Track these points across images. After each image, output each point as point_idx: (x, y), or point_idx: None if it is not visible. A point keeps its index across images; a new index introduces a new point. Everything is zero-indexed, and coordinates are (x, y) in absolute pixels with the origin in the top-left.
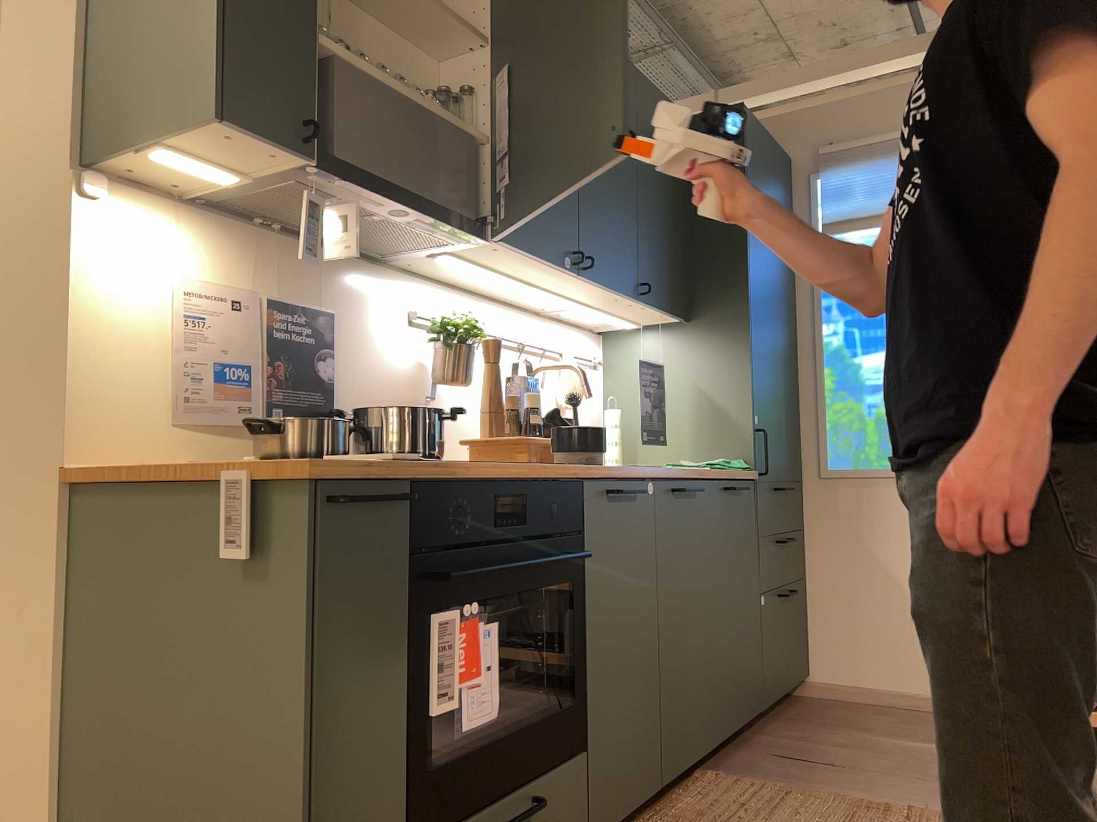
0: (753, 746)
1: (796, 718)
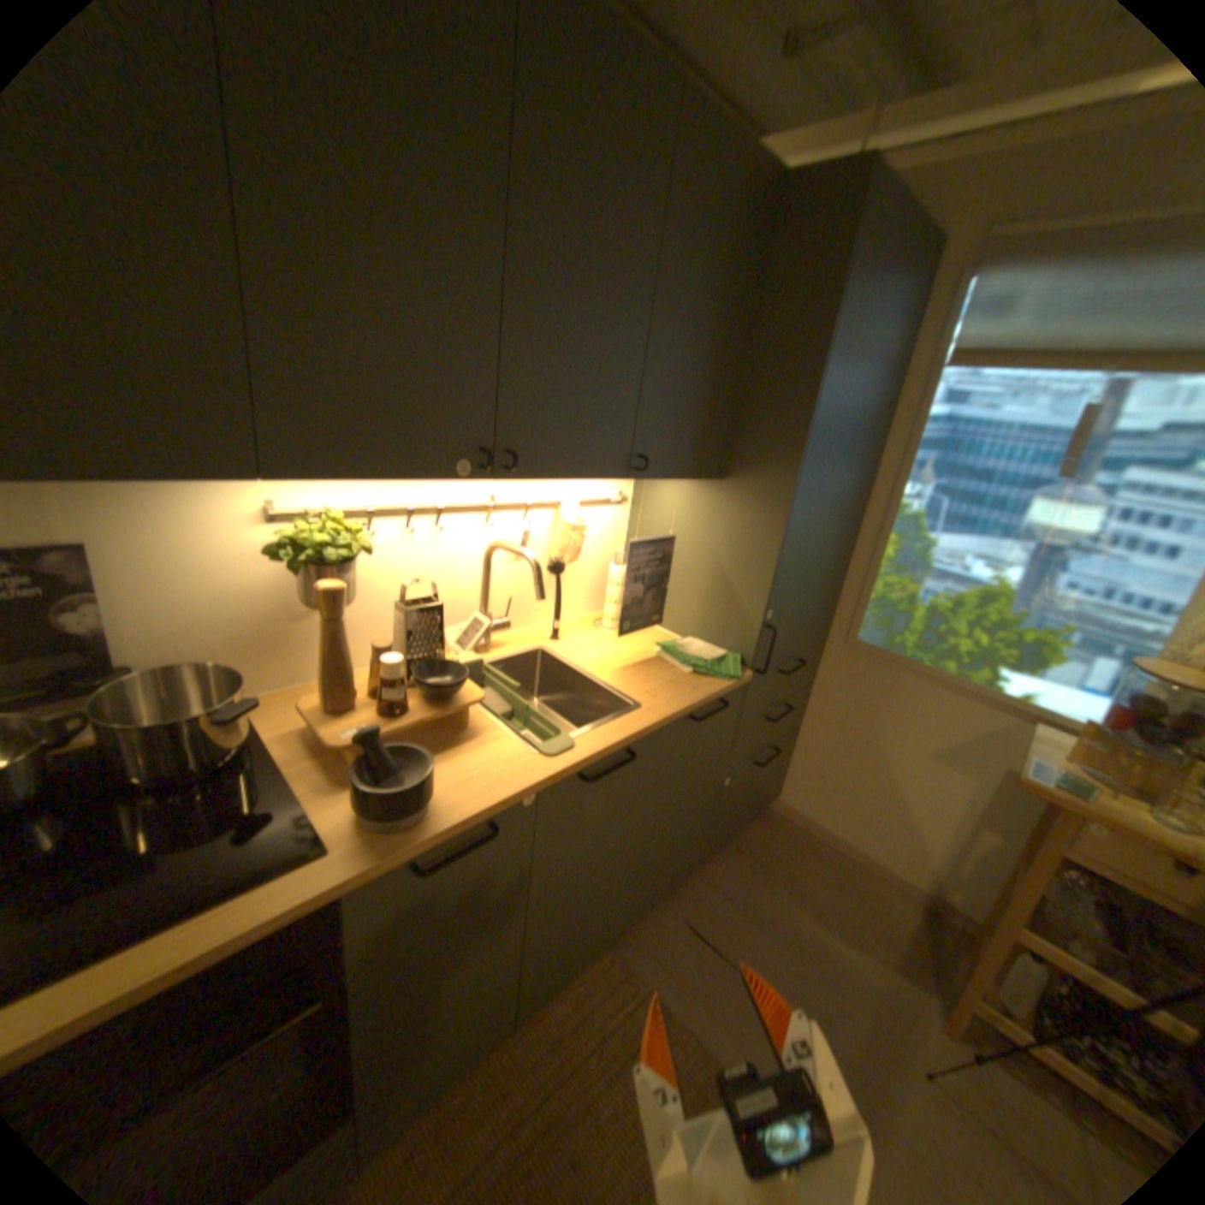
0: (678, 901)
1: (743, 853)
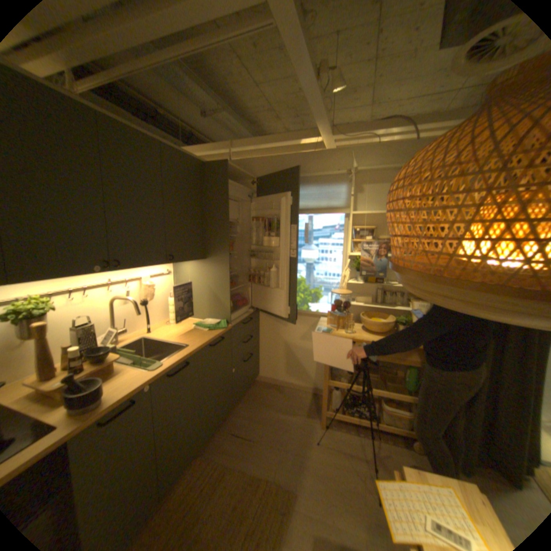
0: (225, 428)
1: (248, 400)
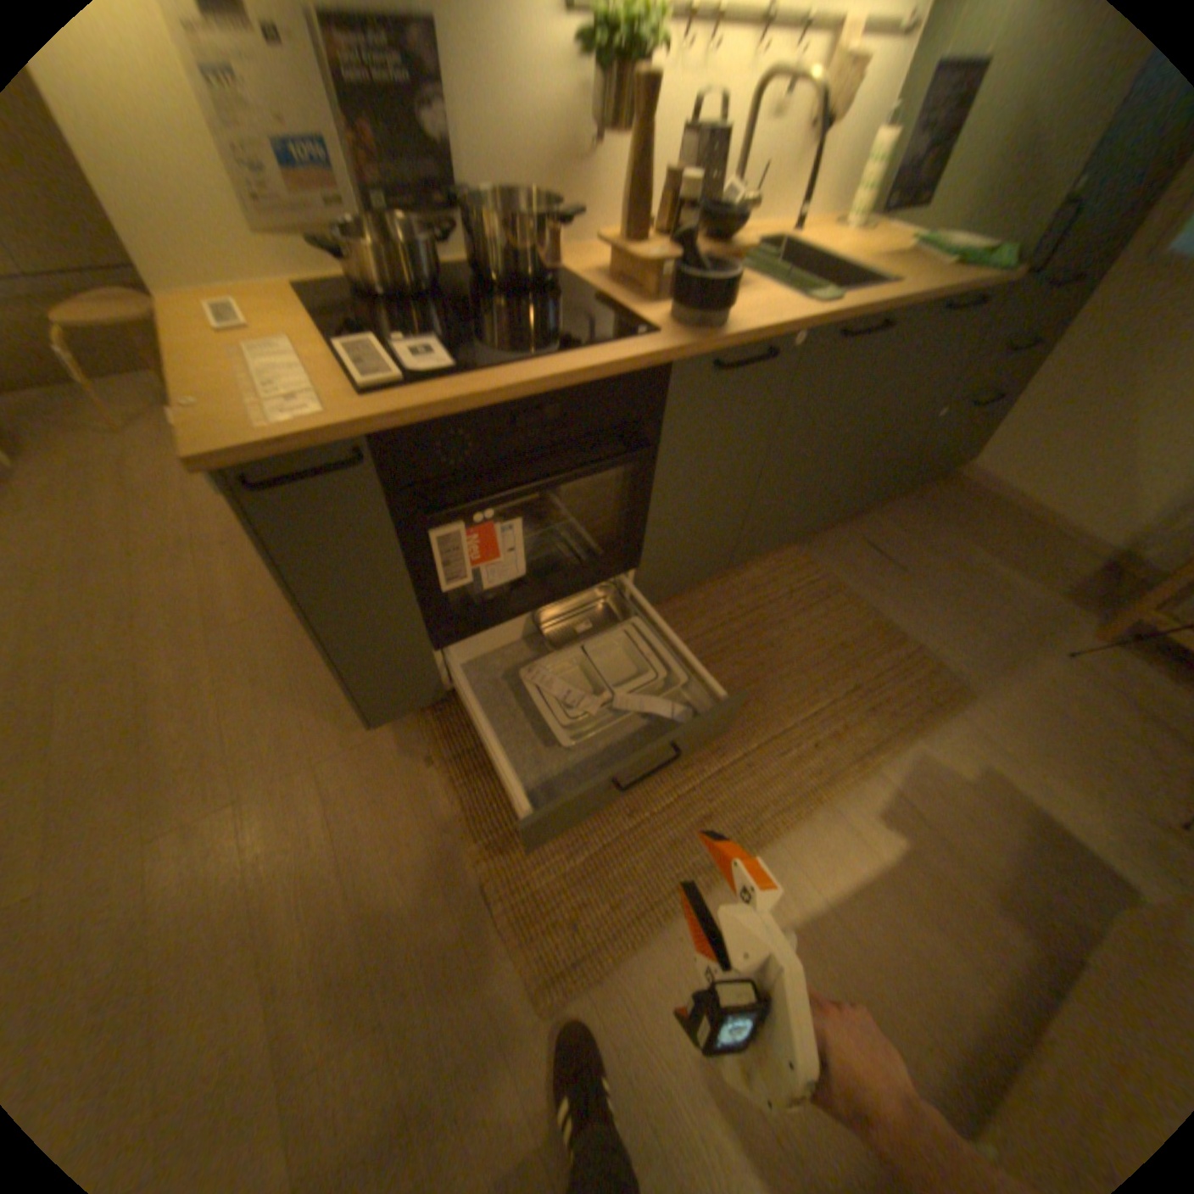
0: (856, 526)
1: (922, 502)
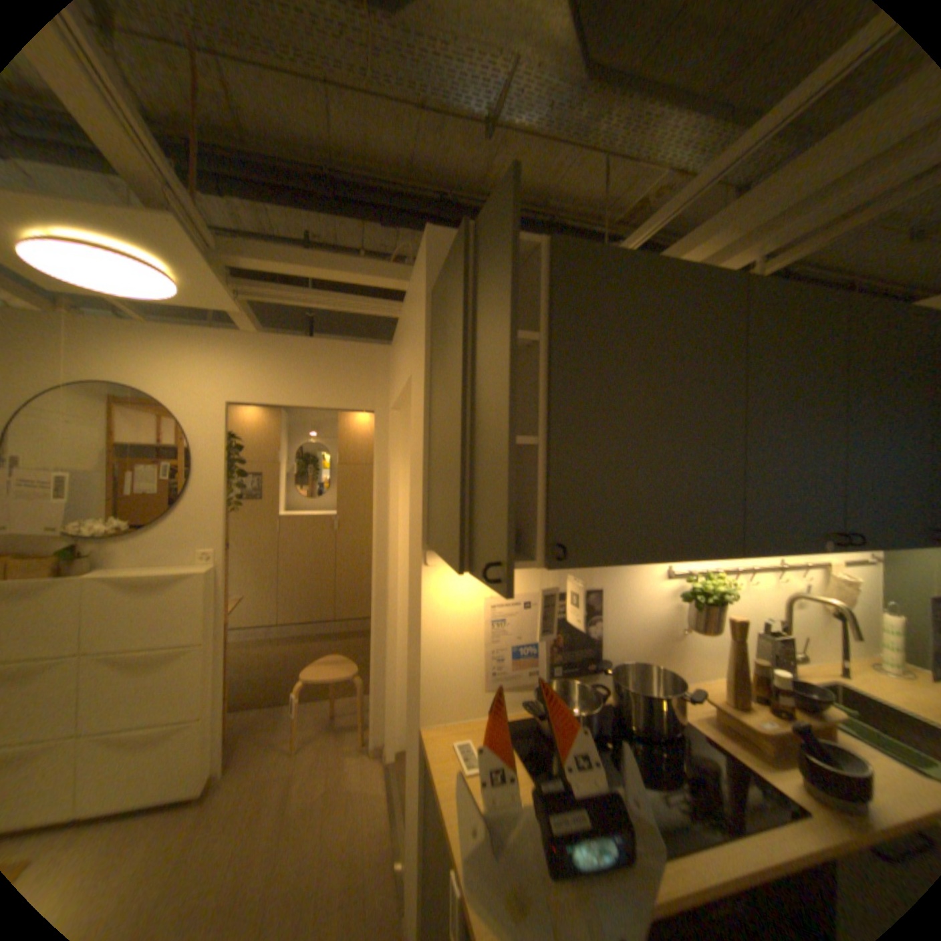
0: None
1: None
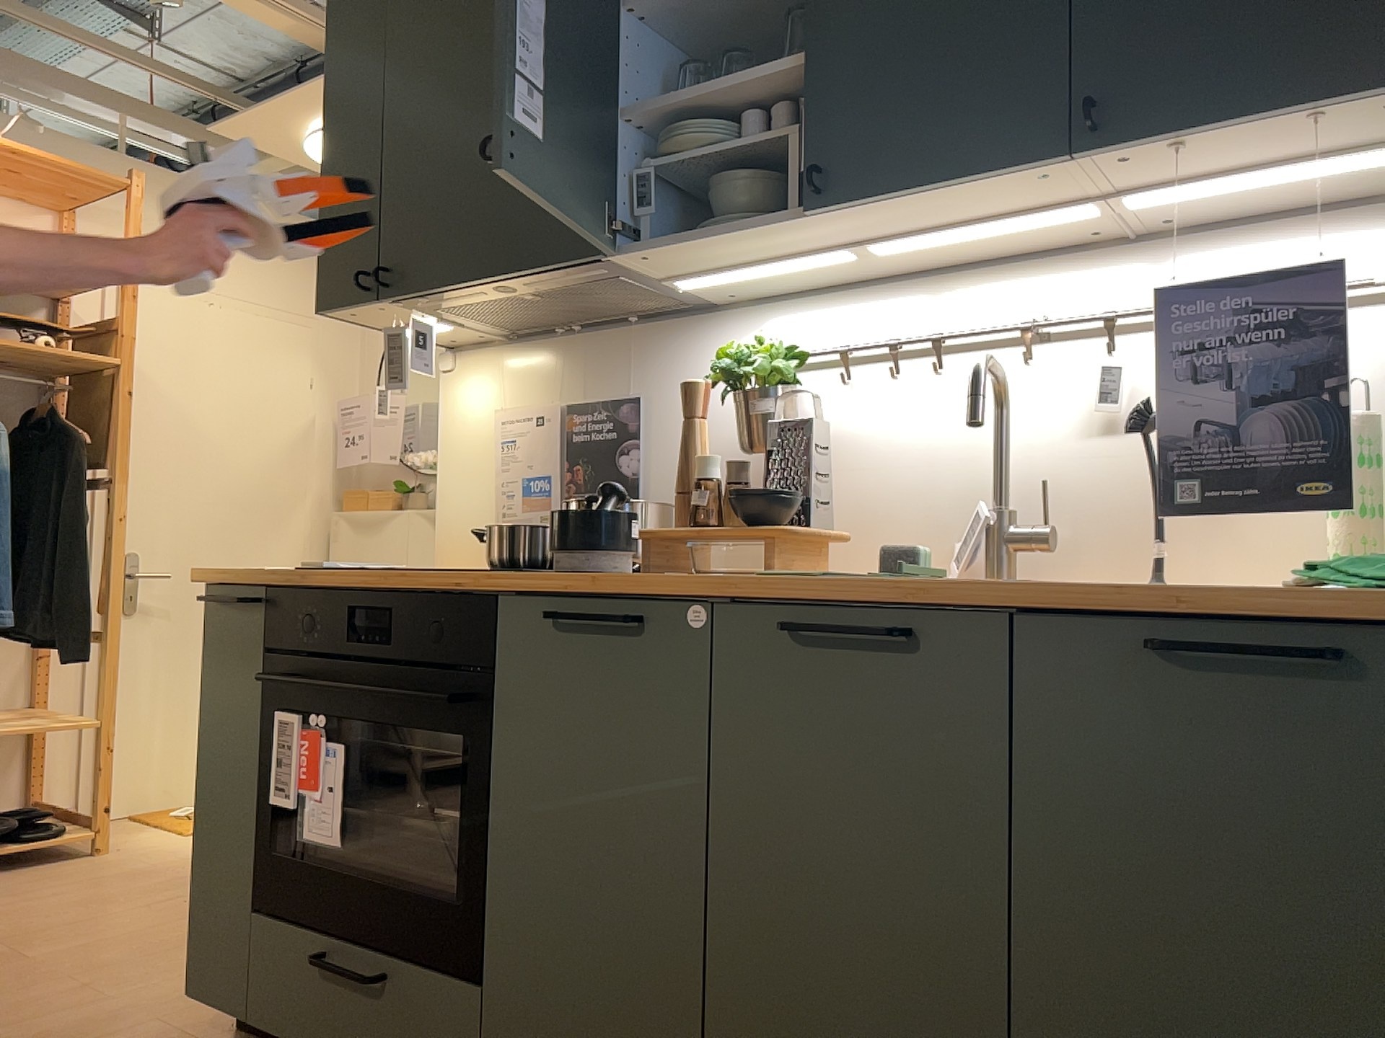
0: None
1: None
